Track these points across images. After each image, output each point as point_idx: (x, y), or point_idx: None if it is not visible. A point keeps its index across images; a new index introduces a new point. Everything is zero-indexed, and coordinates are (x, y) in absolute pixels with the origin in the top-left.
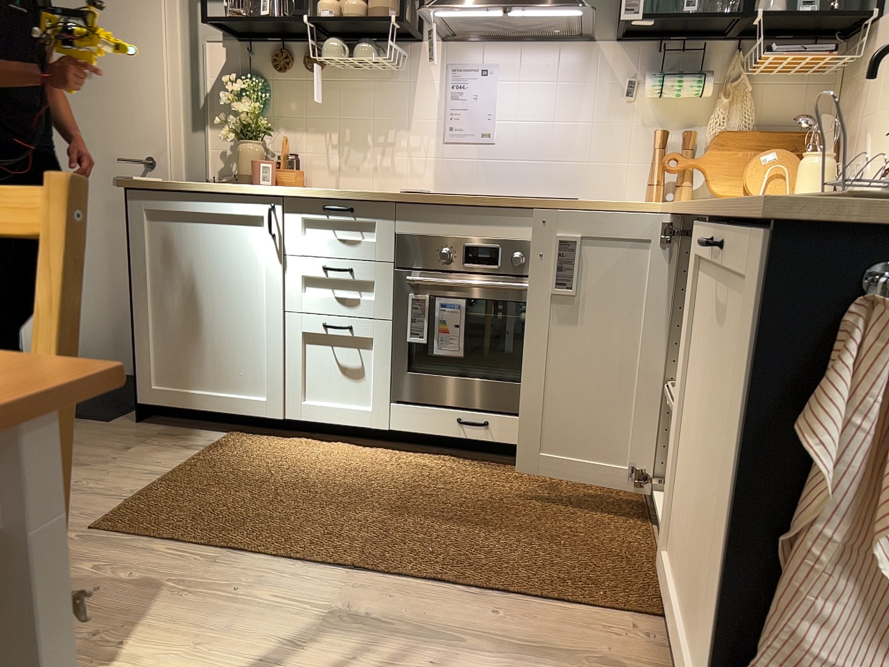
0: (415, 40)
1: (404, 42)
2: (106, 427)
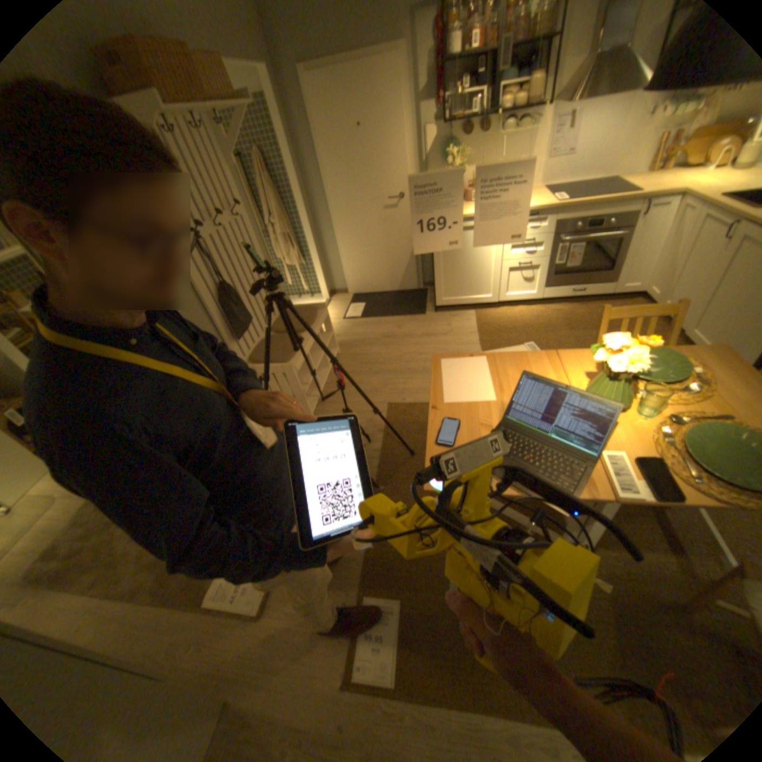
0: (540, 104)
1: (534, 105)
2: (428, 317)
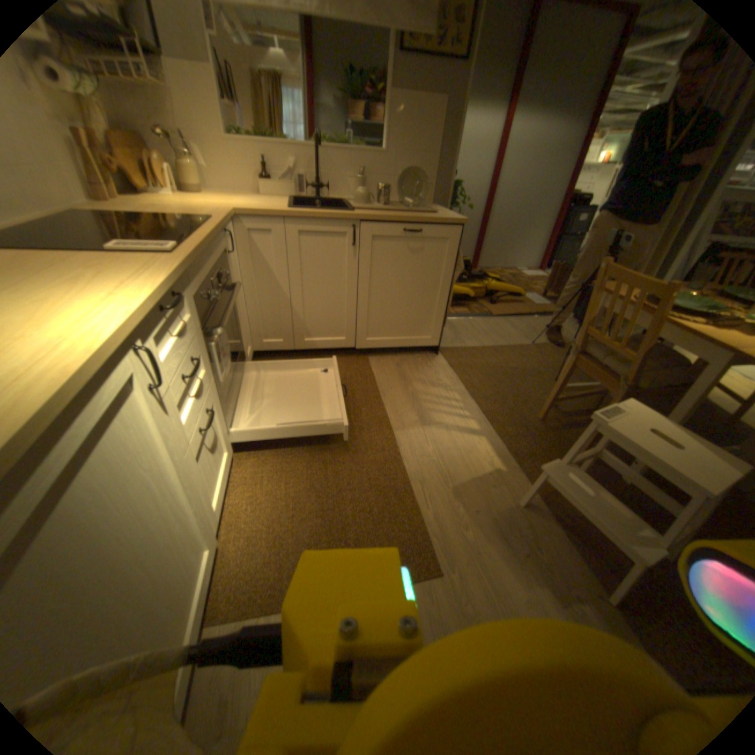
0: None
1: None
2: None
